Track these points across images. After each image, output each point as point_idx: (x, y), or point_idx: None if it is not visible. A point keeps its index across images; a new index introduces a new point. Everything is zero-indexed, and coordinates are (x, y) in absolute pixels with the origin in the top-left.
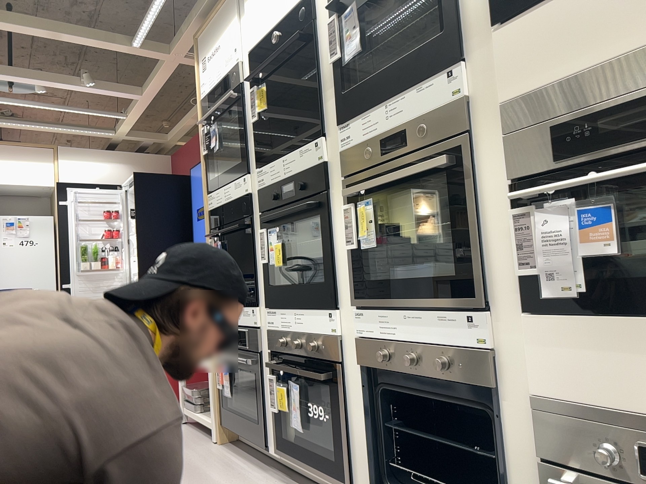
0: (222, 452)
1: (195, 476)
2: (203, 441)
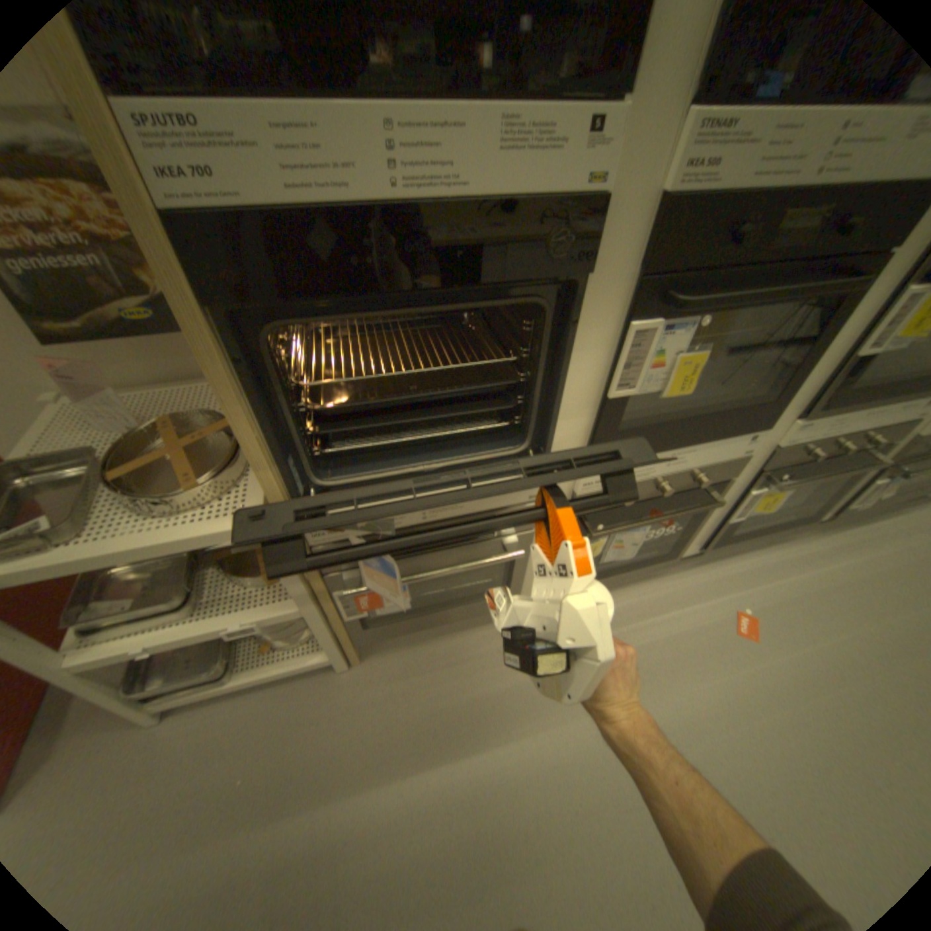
0: (393, 663)
1: (475, 717)
2: (315, 690)
